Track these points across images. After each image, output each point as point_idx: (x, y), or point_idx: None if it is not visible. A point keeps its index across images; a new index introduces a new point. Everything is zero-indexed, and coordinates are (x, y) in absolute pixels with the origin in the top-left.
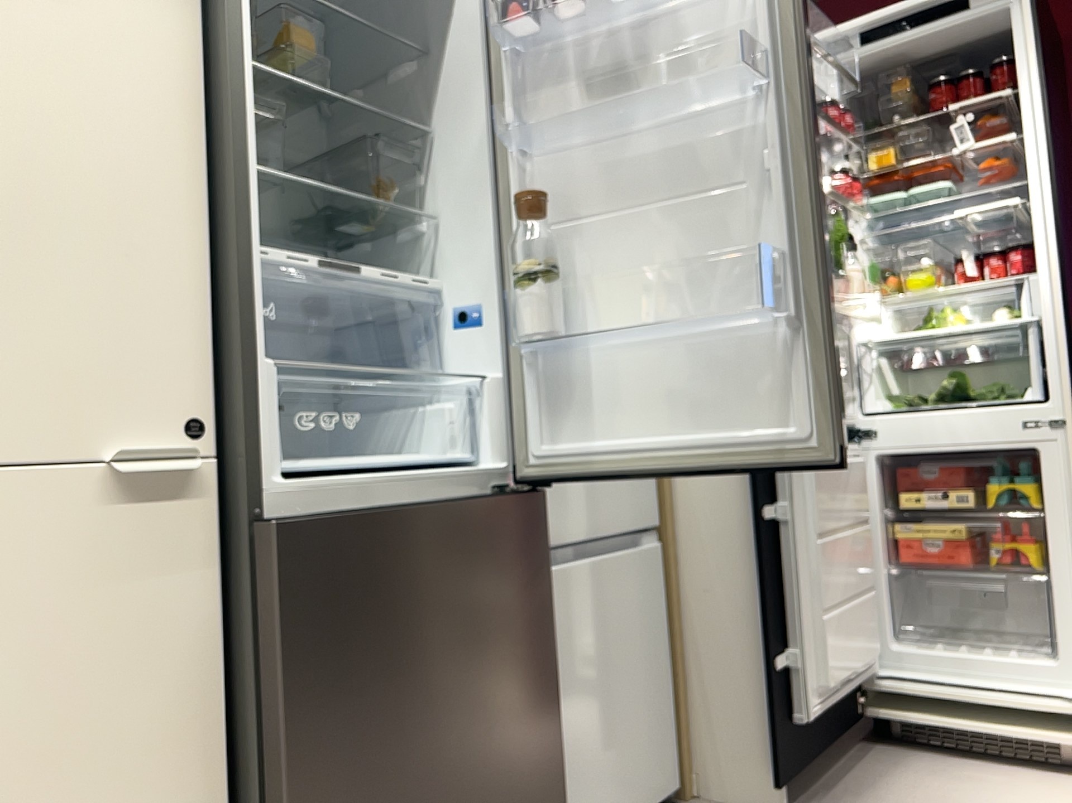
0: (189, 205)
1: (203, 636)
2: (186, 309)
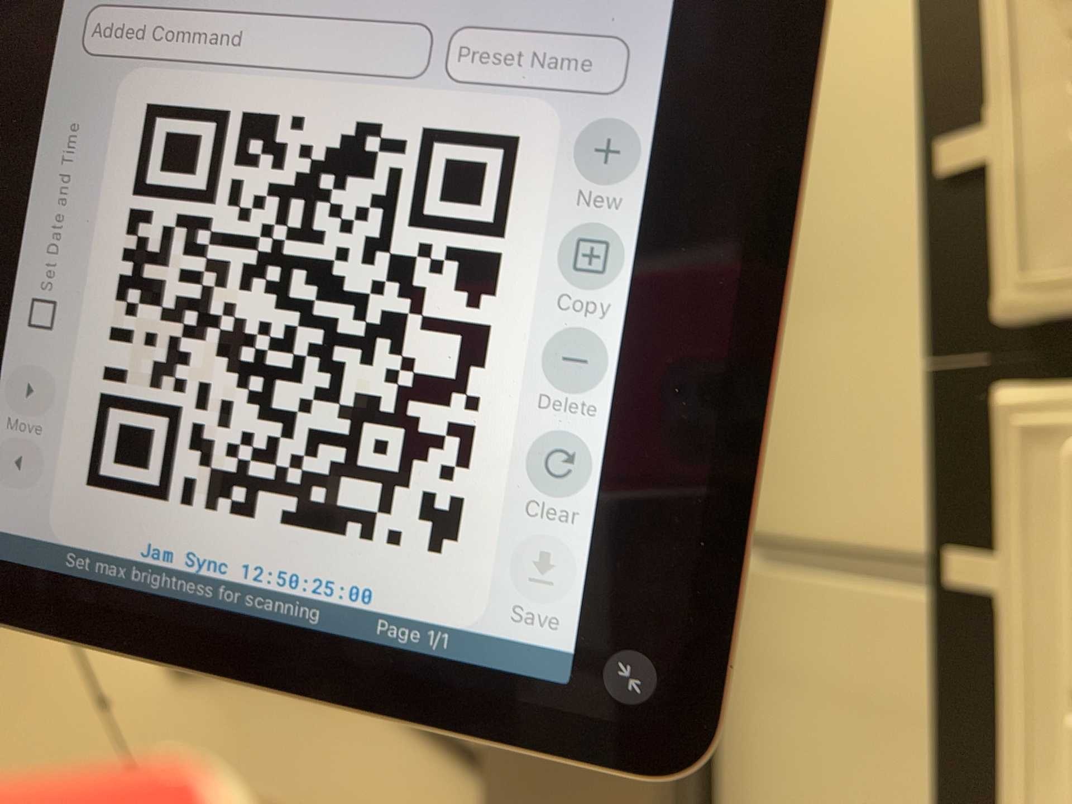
0: None
1: None
2: None
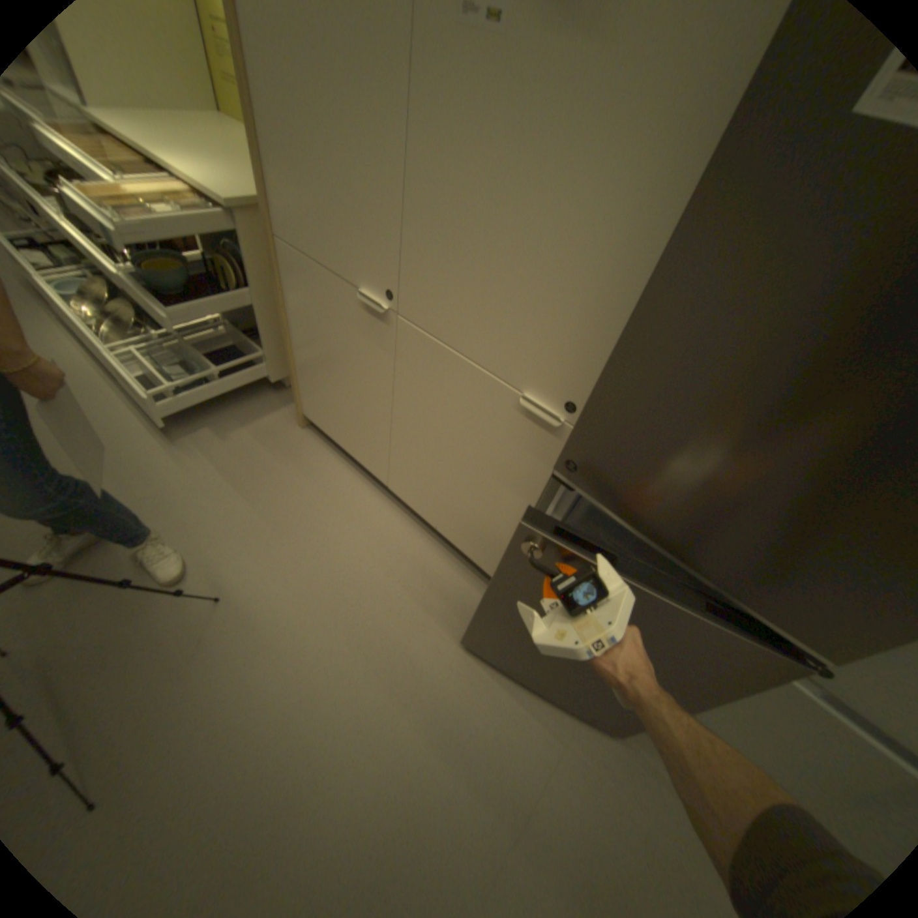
0: (648, 260)
1: (538, 485)
2: (604, 339)
